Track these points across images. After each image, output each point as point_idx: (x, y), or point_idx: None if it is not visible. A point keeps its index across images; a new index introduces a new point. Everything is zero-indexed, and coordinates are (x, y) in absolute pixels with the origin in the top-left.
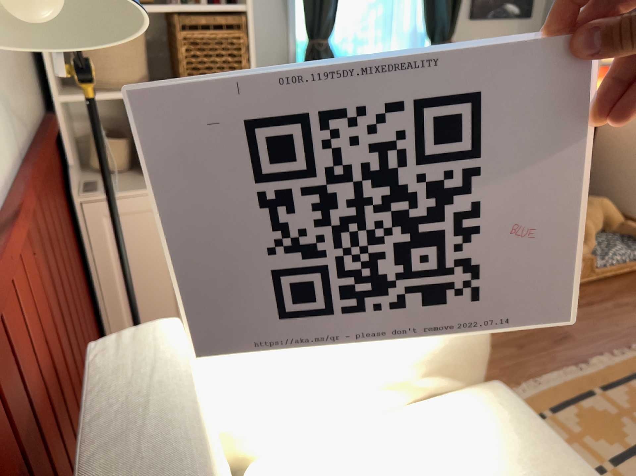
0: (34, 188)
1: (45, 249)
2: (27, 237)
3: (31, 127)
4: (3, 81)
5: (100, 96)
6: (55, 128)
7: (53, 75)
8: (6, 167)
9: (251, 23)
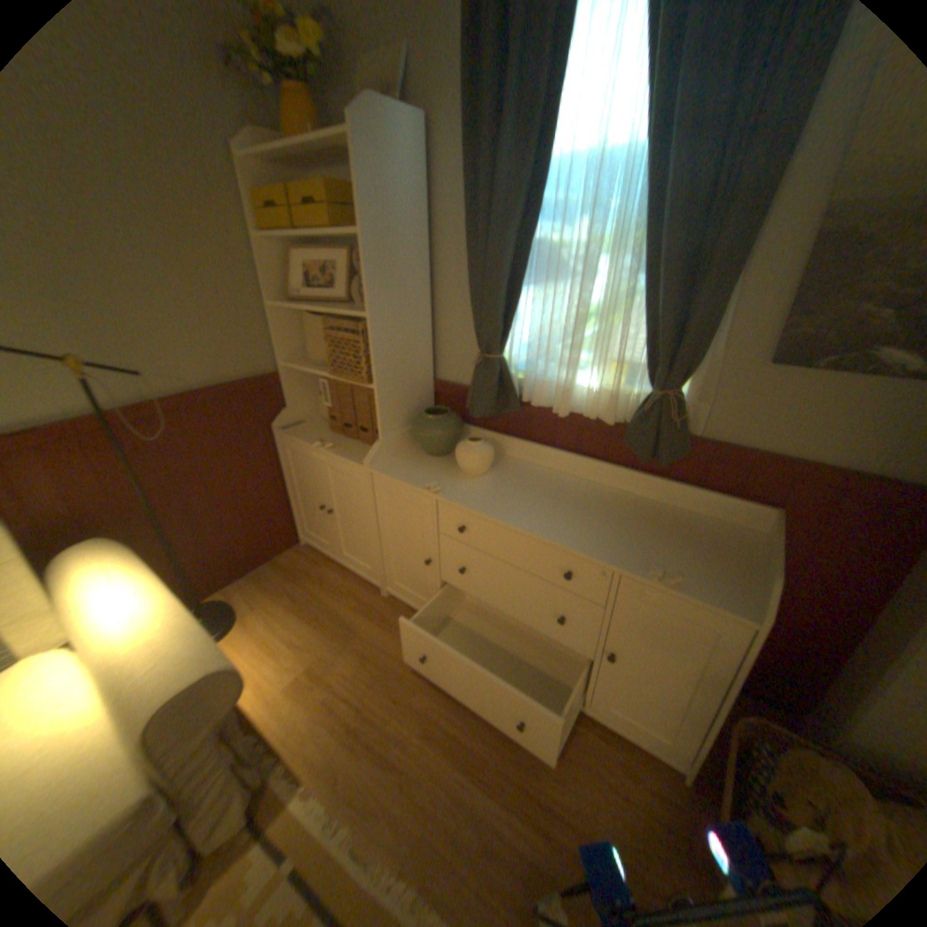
0: (158, 418)
1: (157, 455)
2: (103, 446)
3: (213, 380)
4: (149, 353)
5: (297, 366)
6: (262, 382)
7: (278, 347)
8: (101, 404)
9: (371, 330)
